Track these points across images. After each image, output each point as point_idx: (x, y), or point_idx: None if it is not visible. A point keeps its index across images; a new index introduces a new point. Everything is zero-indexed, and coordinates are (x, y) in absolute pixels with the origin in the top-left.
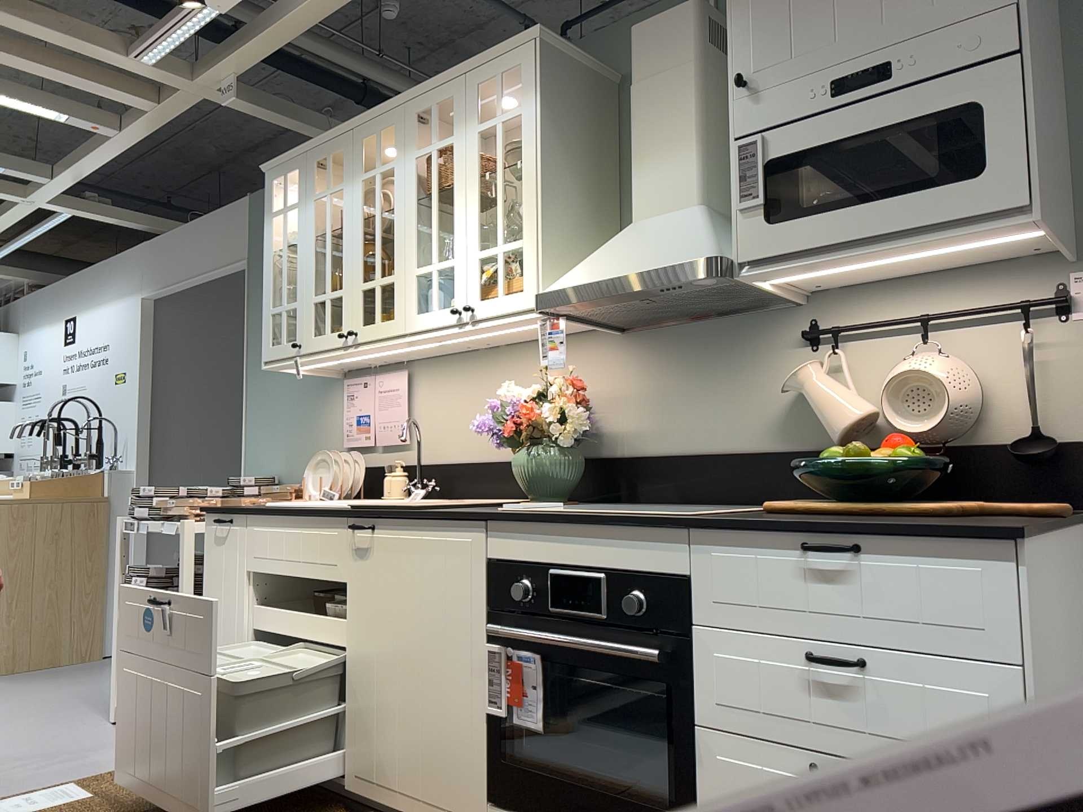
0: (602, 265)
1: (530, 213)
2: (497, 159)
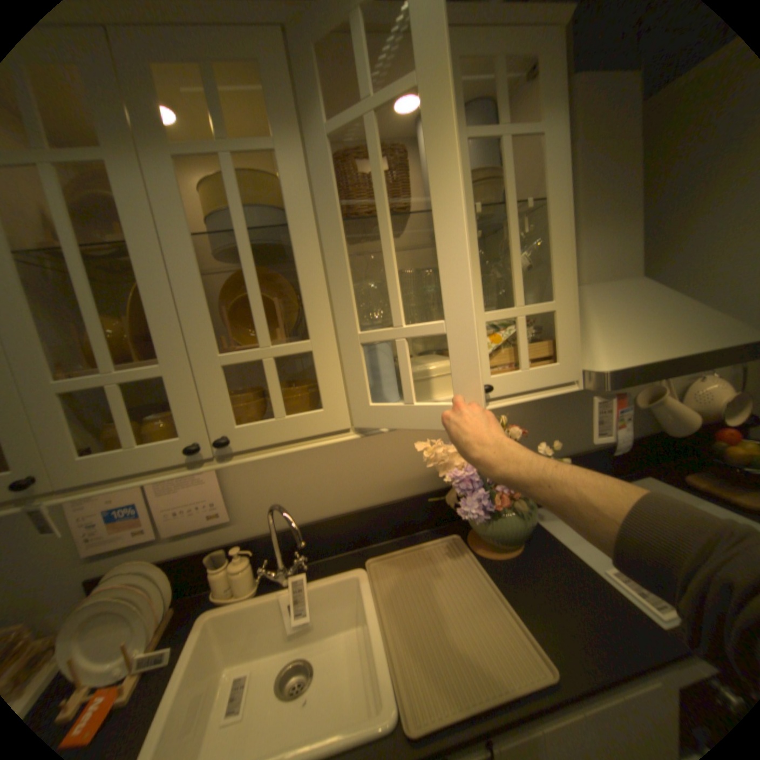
0: (647, 337)
1: (567, 271)
2: (511, 188)
